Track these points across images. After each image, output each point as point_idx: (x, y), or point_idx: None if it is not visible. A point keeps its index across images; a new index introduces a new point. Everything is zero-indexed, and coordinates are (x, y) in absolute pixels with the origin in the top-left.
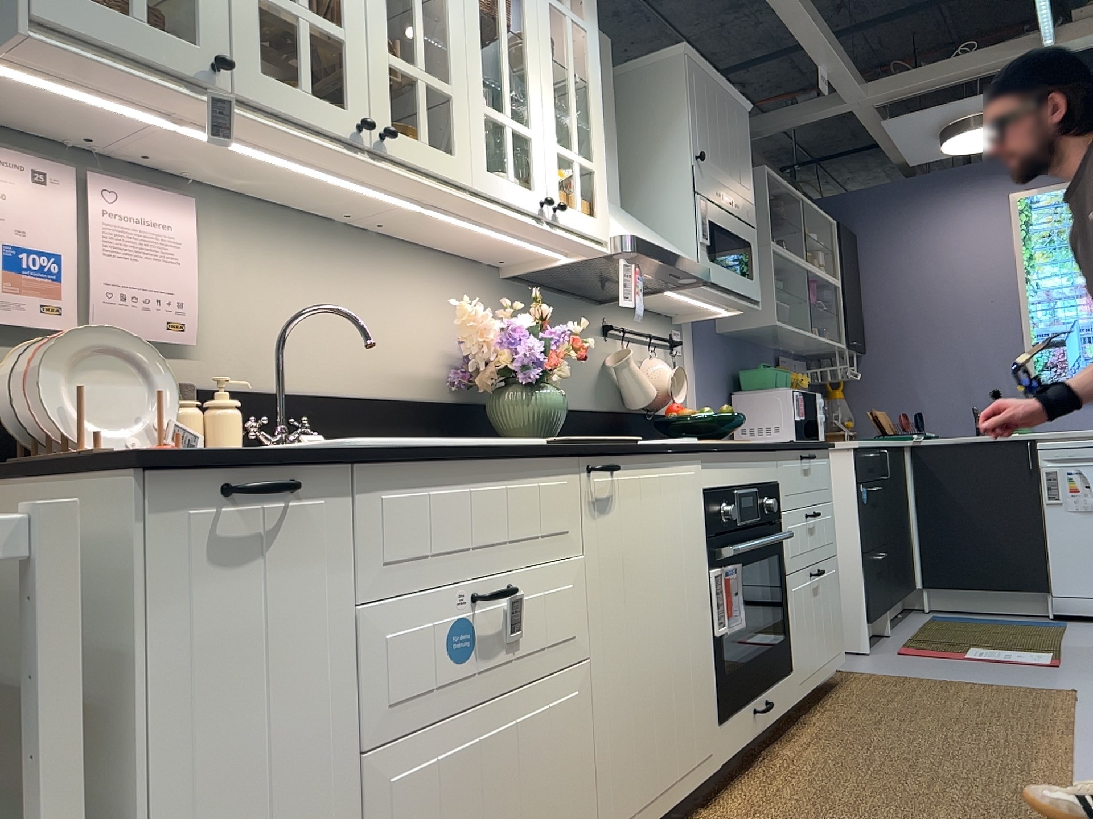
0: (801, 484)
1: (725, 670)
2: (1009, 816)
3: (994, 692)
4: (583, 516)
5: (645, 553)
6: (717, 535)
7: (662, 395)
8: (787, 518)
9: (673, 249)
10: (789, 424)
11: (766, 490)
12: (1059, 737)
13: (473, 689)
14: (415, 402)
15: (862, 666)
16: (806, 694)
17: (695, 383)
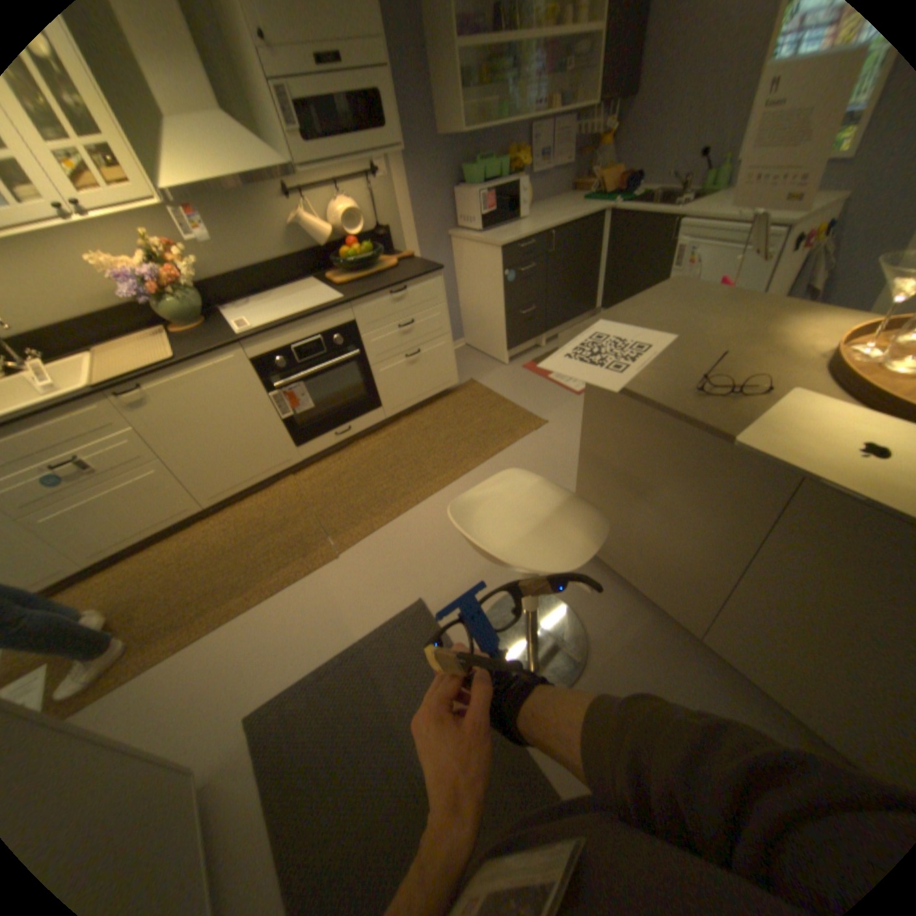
0: (389, 311)
1: (298, 427)
2: (379, 508)
3: (508, 416)
4: (121, 414)
5: (191, 409)
6: (274, 375)
7: (342, 230)
8: (367, 337)
9: (237, 165)
10: (480, 216)
11: (334, 332)
12: (477, 461)
13: (74, 489)
14: (119, 306)
15: (487, 378)
16: (400, 412)
17: (404, 193)
